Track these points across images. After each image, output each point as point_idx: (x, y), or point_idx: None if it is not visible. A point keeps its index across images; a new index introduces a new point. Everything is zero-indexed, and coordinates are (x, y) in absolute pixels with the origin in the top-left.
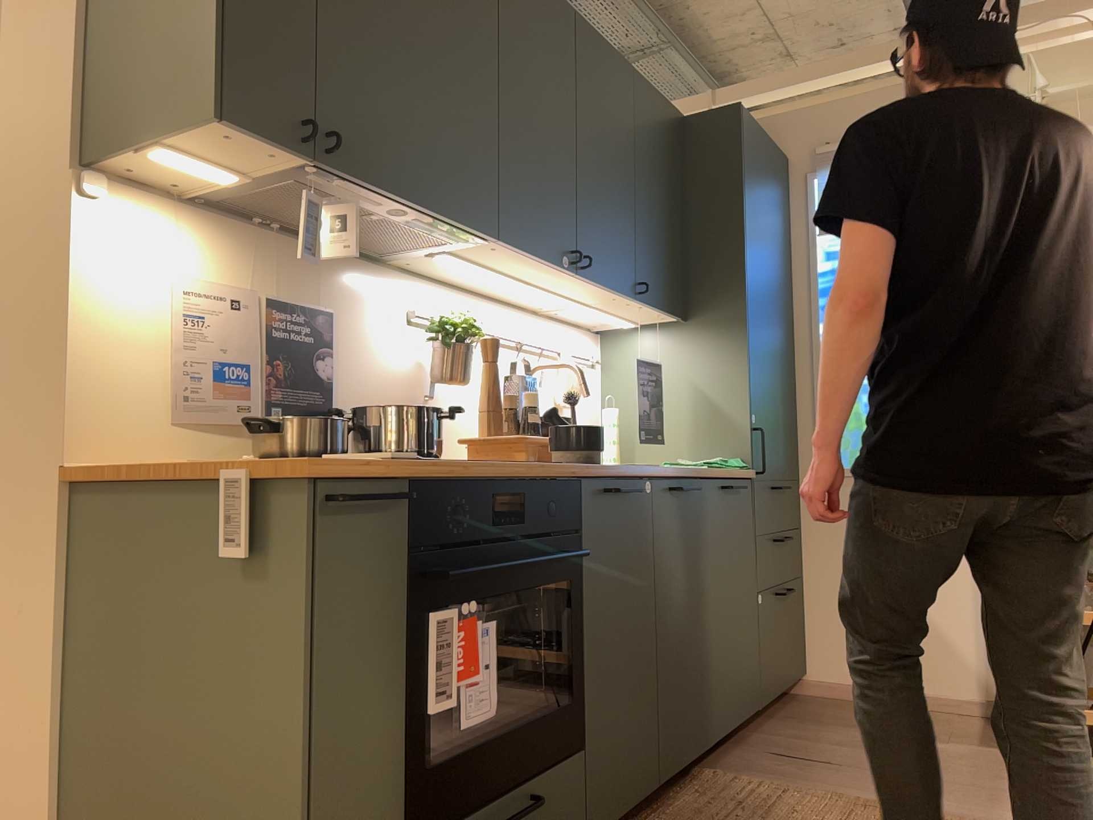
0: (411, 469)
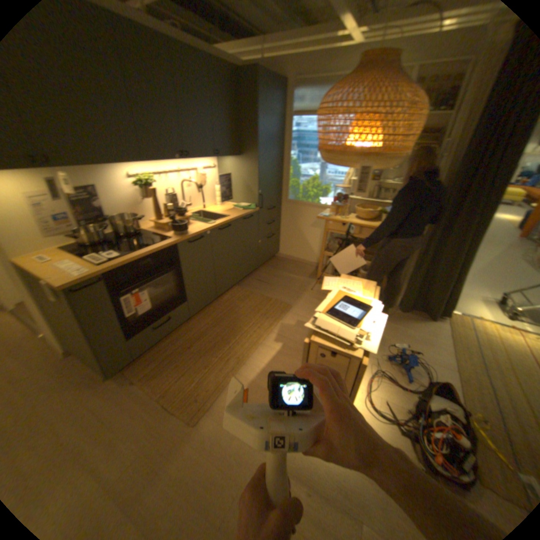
0: (101, 272)
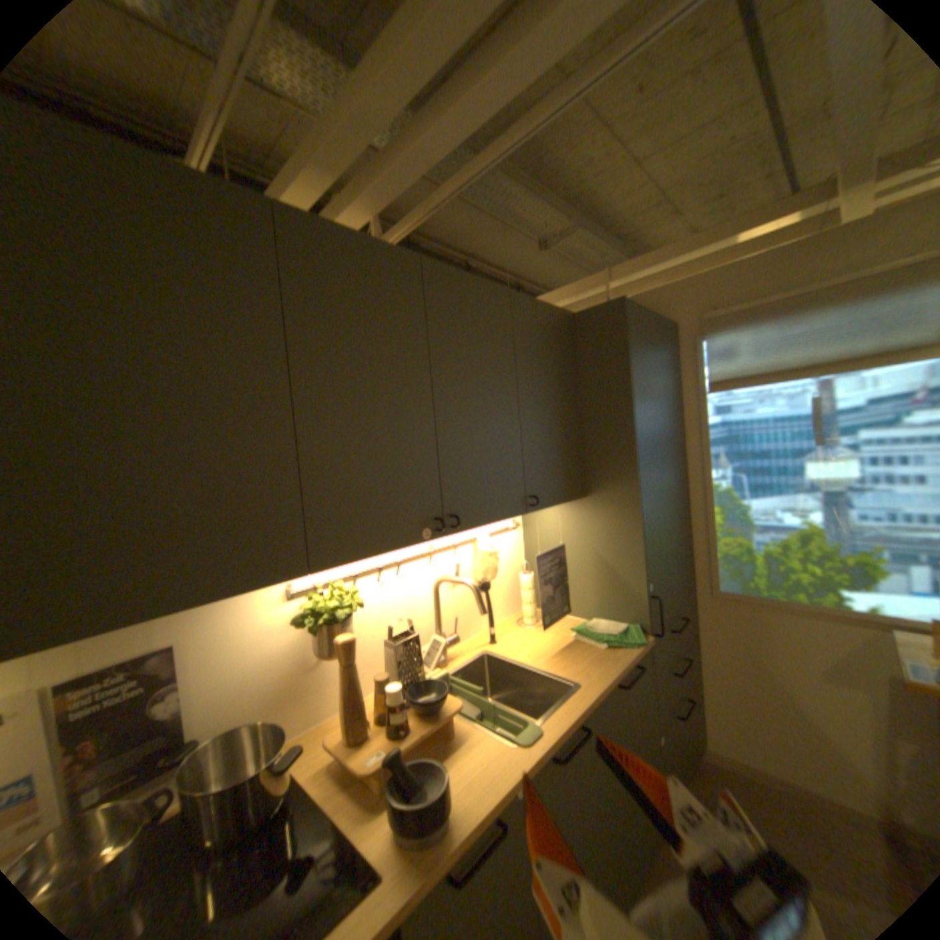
0: None
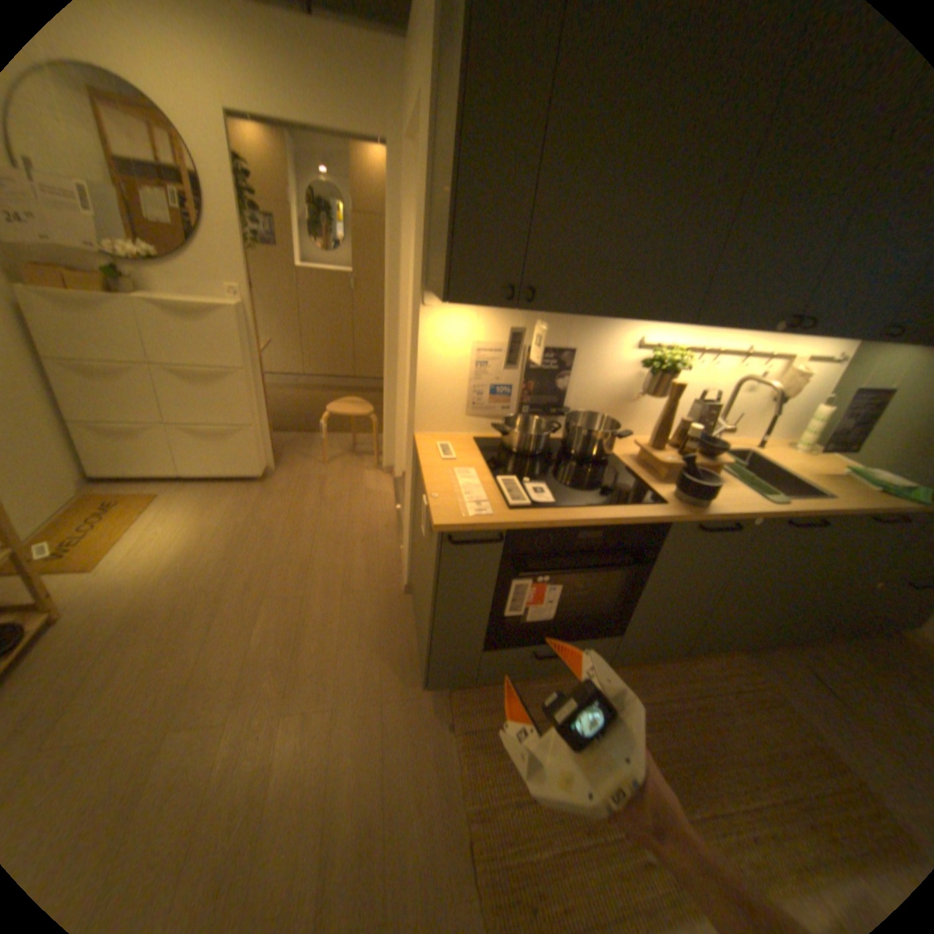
0: (508, 526)
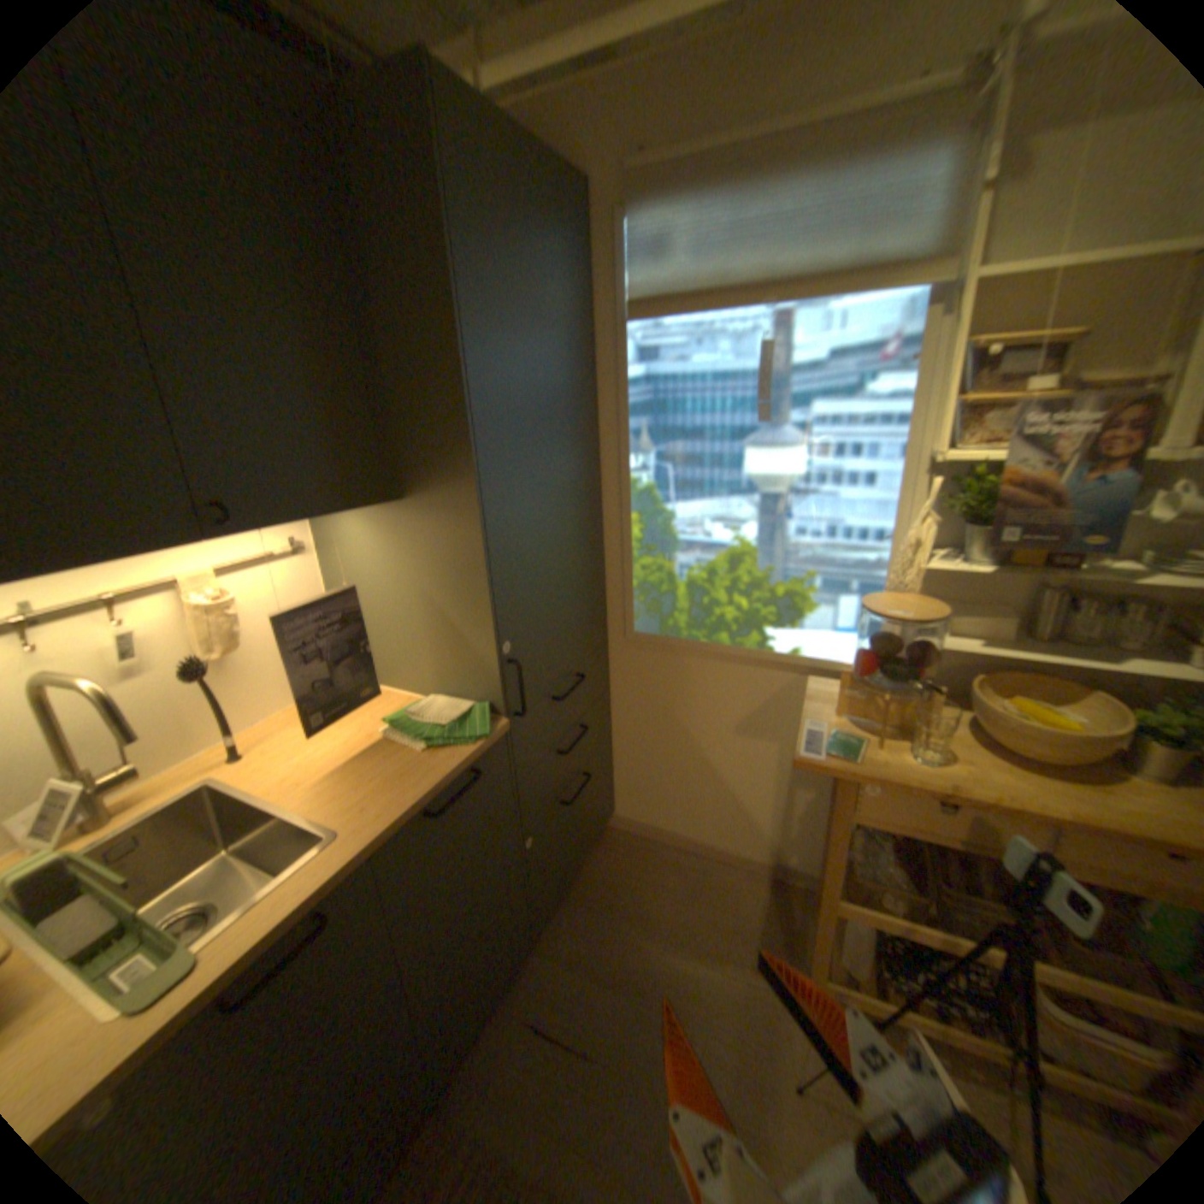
0: None
